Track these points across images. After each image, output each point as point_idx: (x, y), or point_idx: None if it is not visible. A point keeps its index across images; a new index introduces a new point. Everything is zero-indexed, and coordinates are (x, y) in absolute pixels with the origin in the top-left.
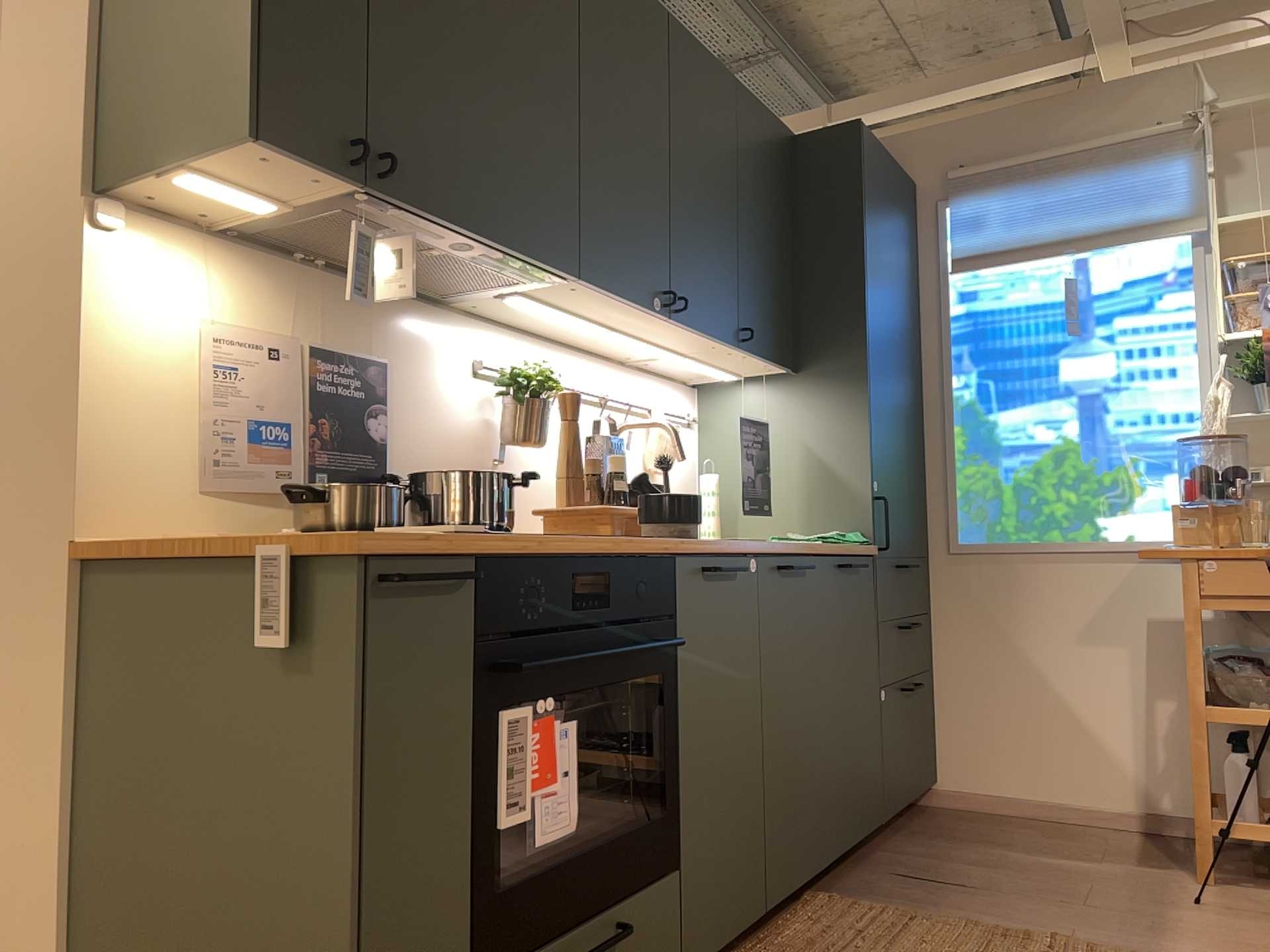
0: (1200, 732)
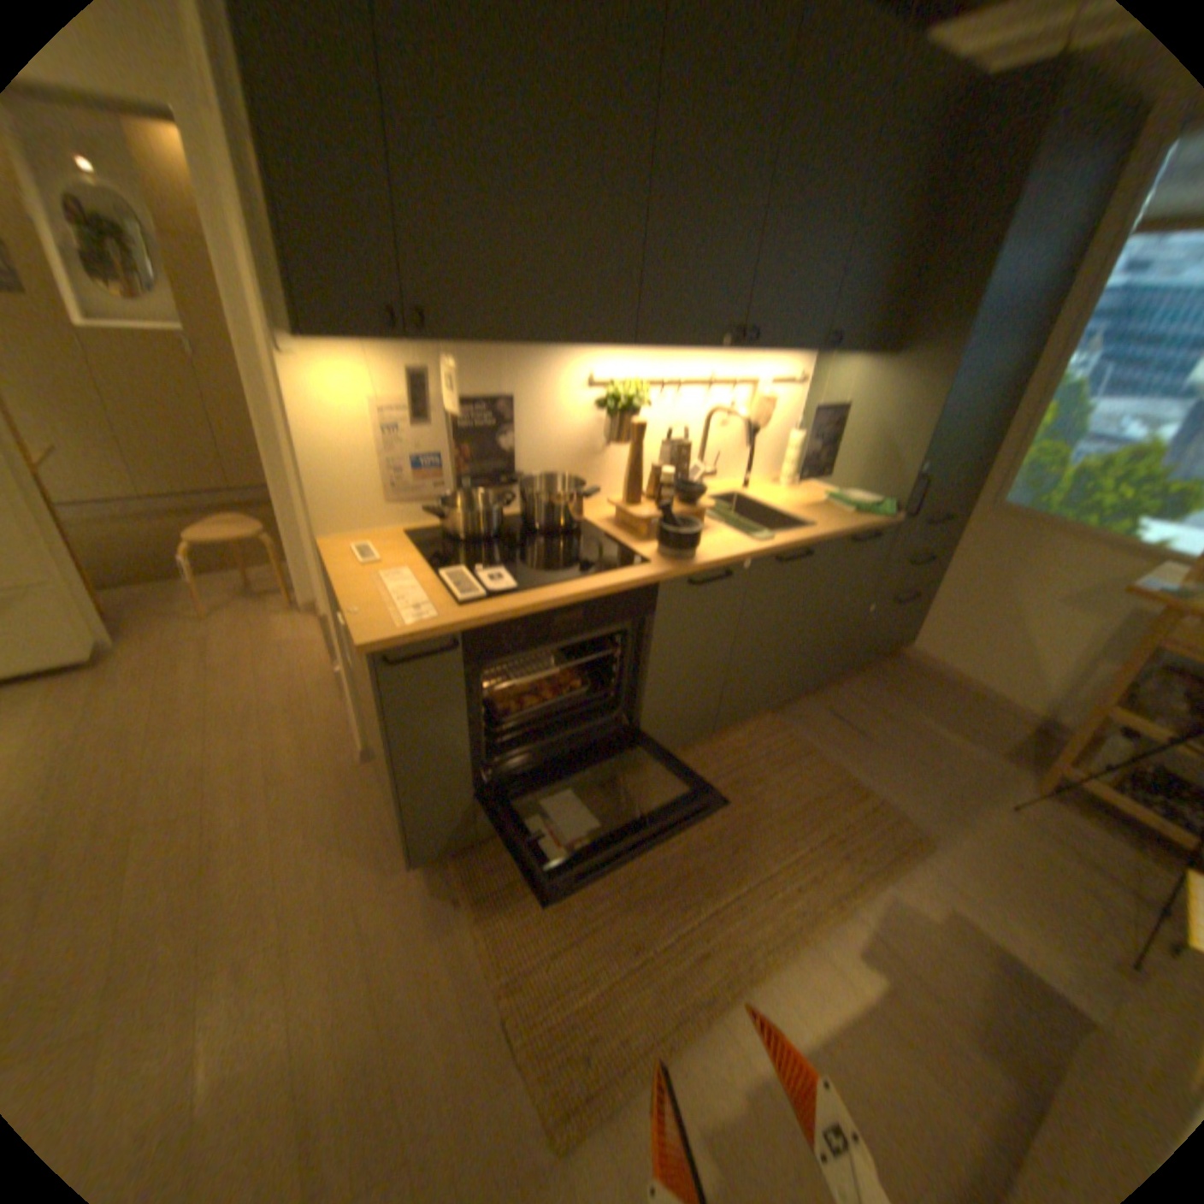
0: (1095, 721)
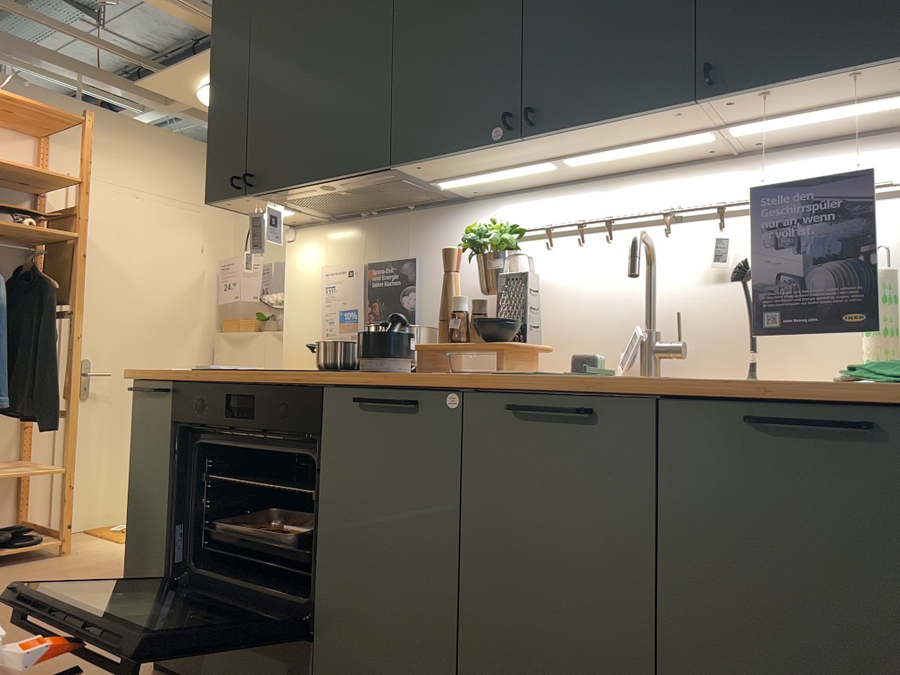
0: None
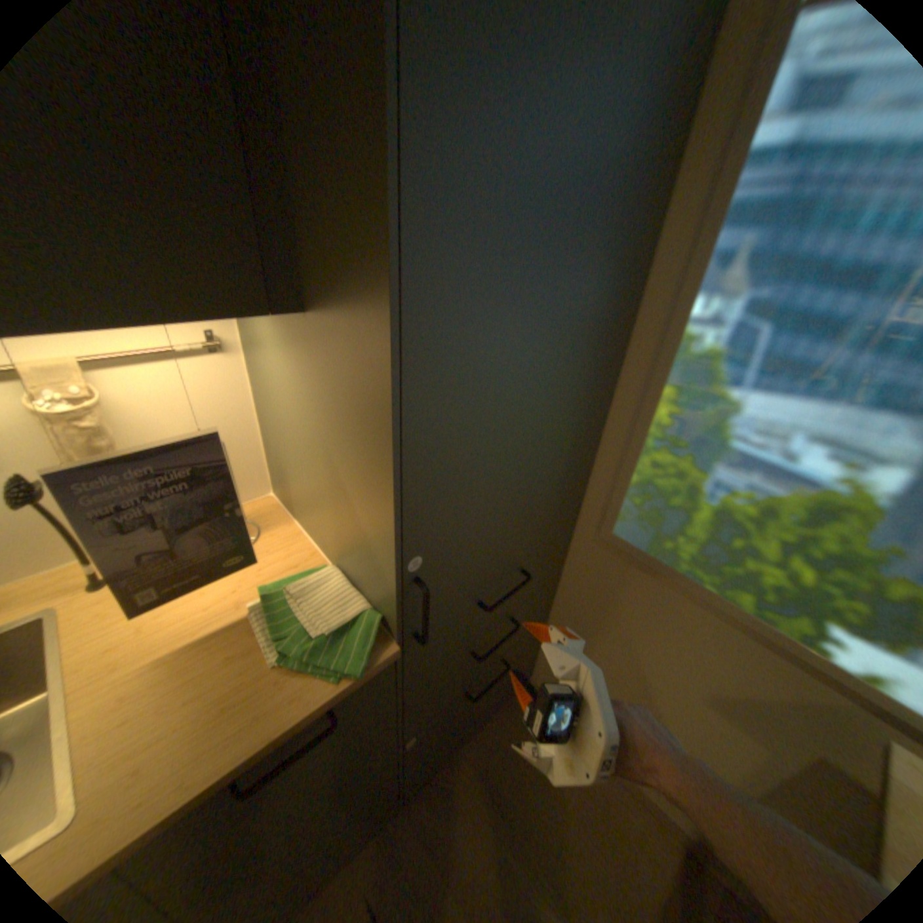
0: None
